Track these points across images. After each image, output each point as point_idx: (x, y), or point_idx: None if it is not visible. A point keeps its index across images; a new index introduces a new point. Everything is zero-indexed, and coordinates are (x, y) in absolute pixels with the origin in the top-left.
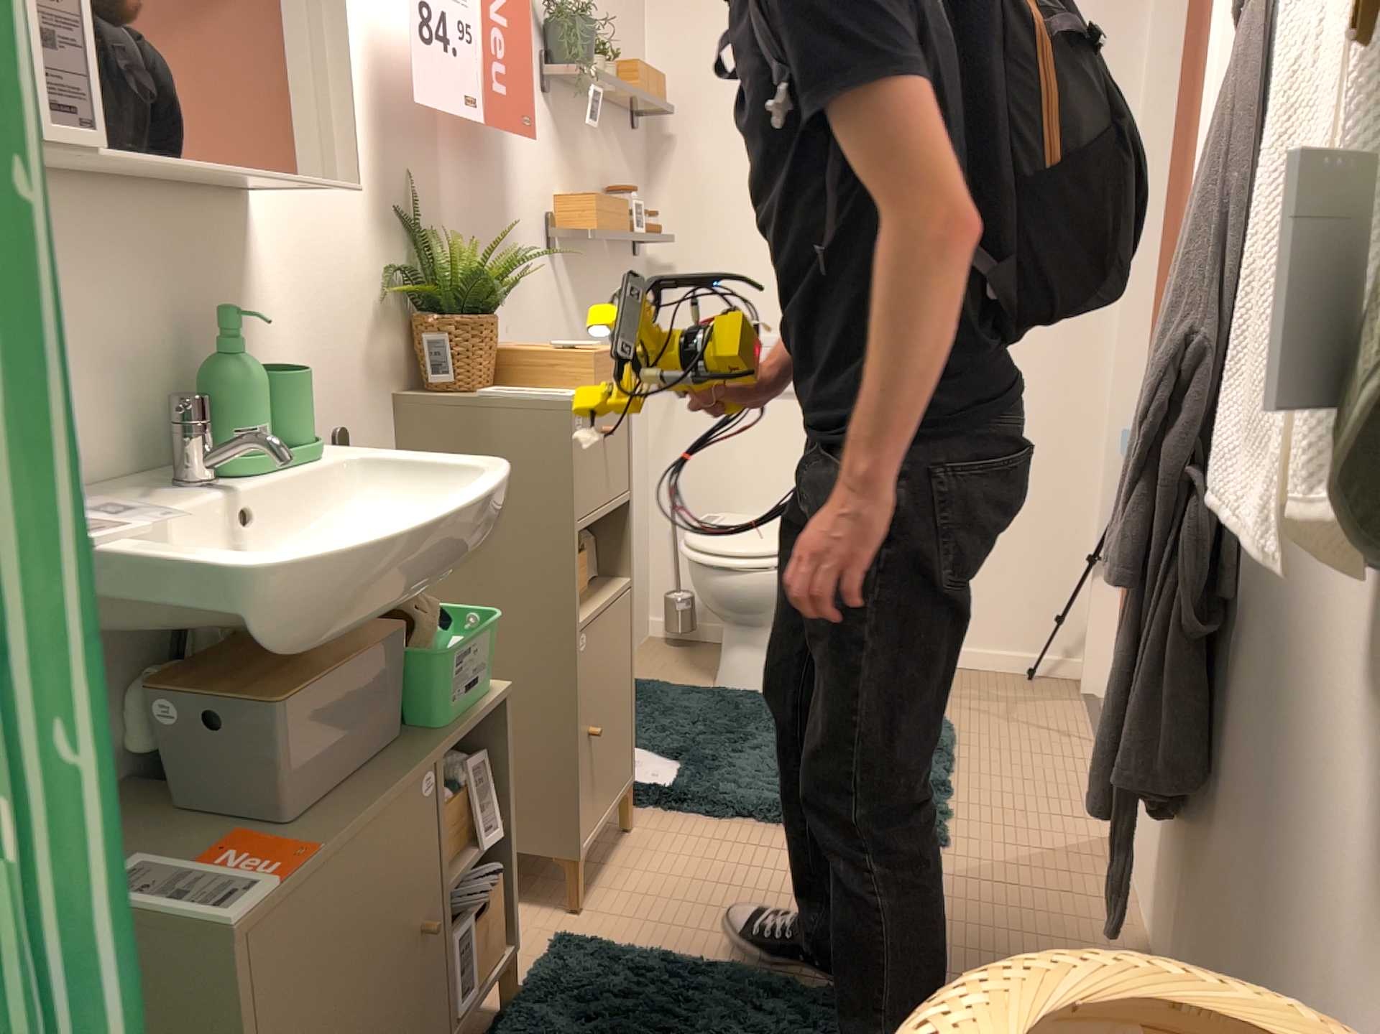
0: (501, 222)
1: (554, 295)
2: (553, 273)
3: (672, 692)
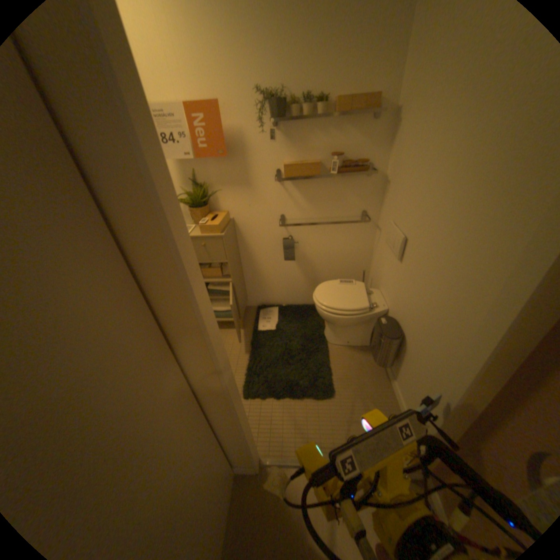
0: (243, 175)
1: (282, 195)
2: (282, 188)
3: (316, 318)
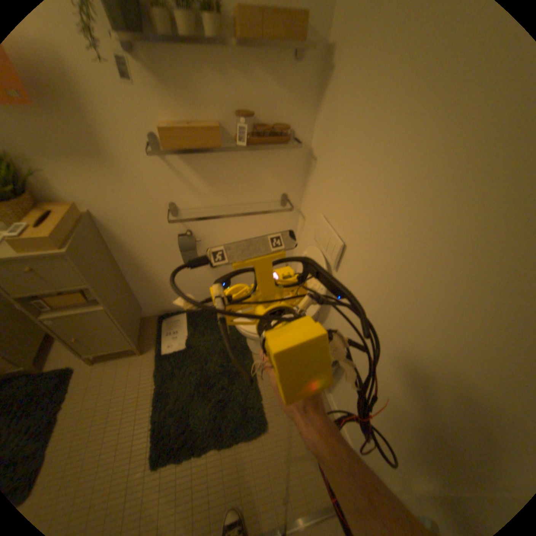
0: (85, 139)
1: (165, 172)
2: (163, 161)
3: None
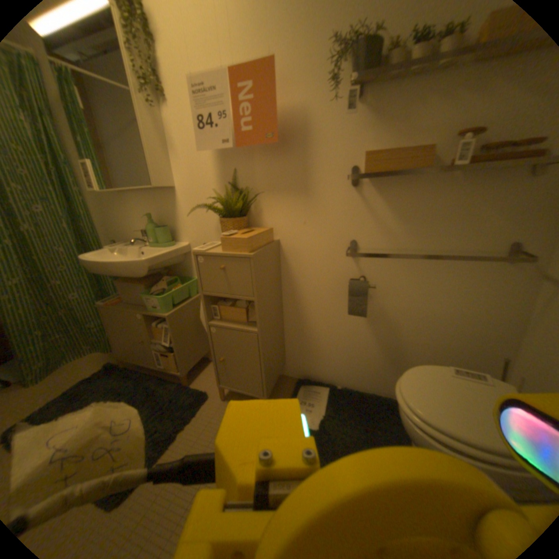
0: (301, 176)
1: (359, 206)
2: (359, 195)
3: (396, 428)
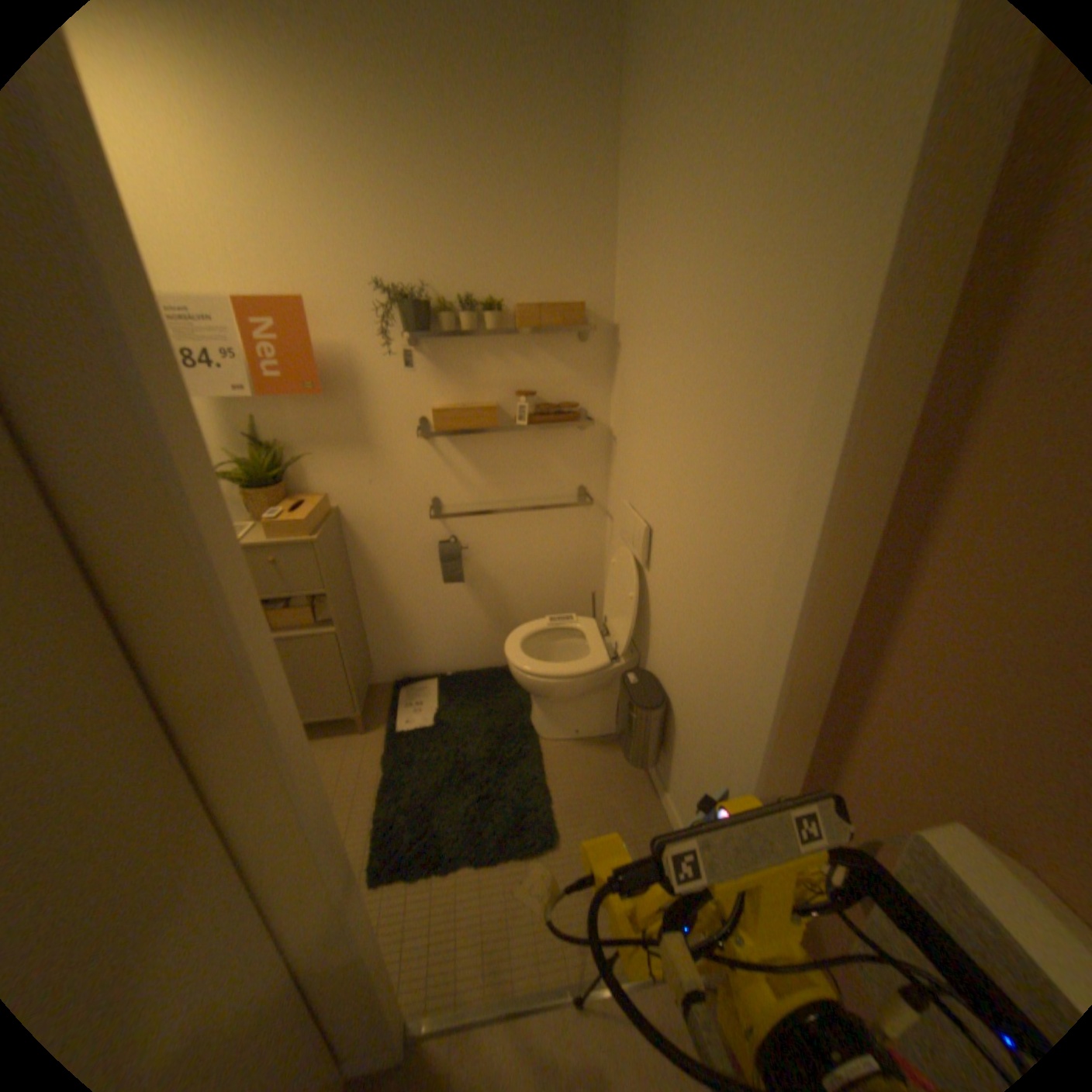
0: (356, 428)
1: (433, 462)
2: (432, 450)
3: (513, 692)
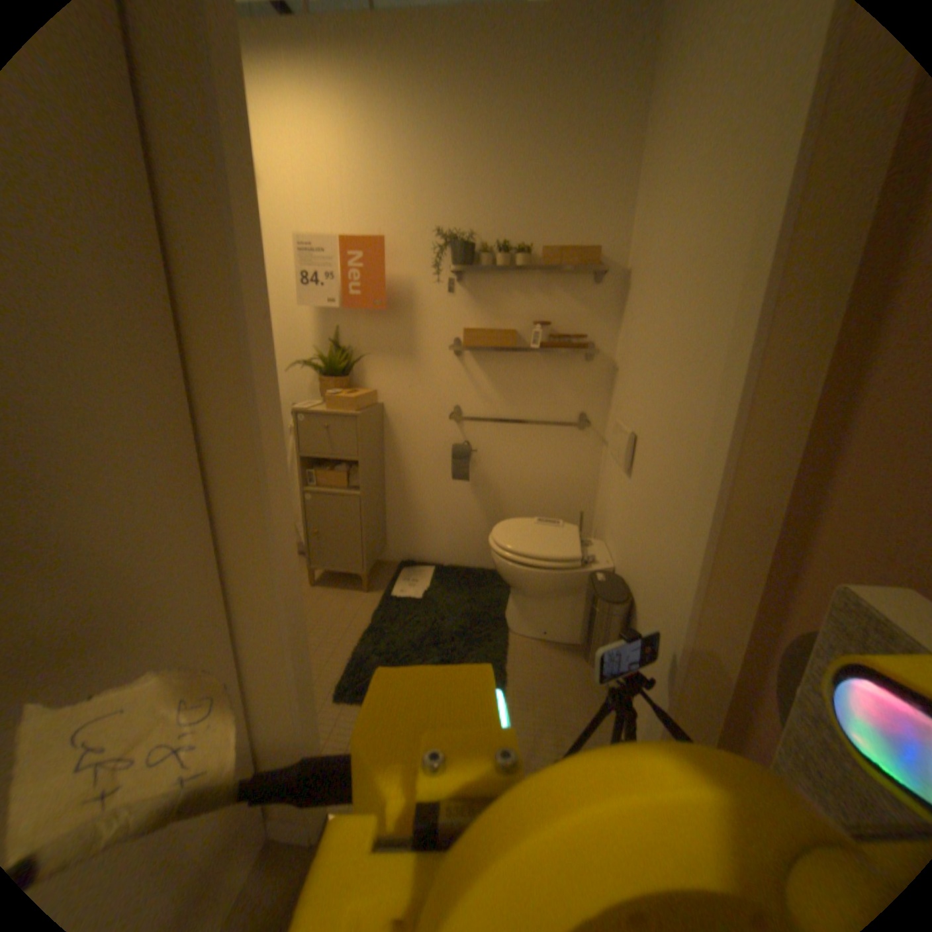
0: (407, 340)
1: (460, 373)
2: (461, 363)
3: (497, 588)
